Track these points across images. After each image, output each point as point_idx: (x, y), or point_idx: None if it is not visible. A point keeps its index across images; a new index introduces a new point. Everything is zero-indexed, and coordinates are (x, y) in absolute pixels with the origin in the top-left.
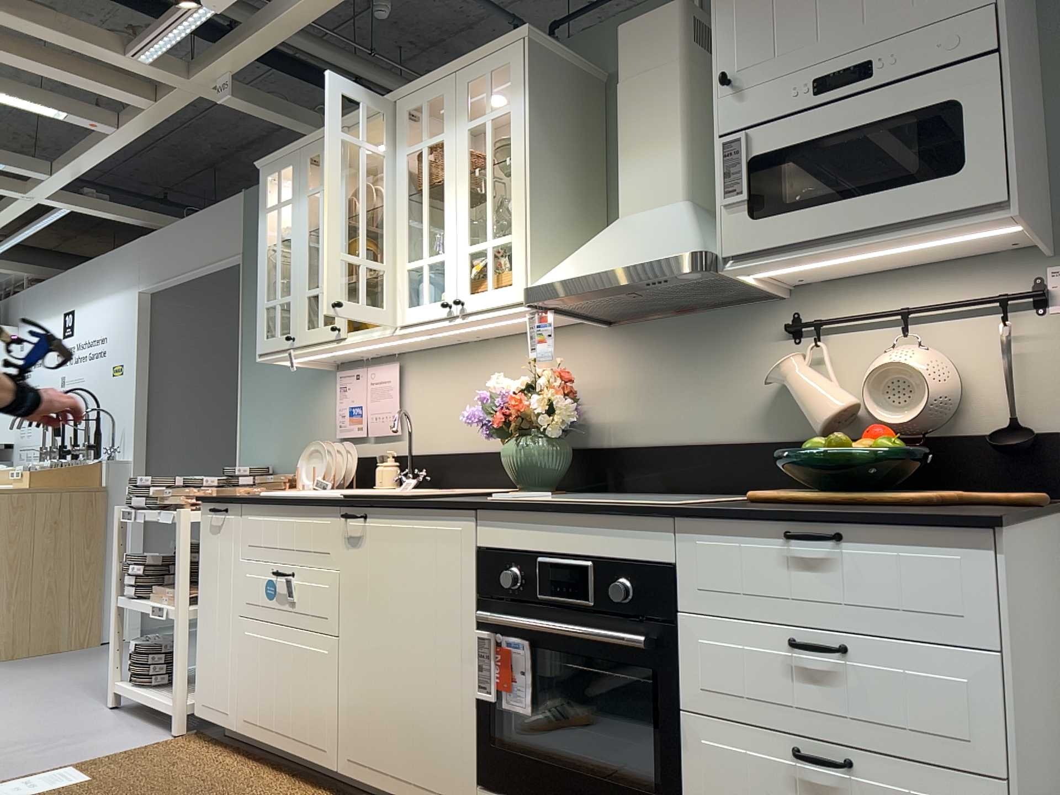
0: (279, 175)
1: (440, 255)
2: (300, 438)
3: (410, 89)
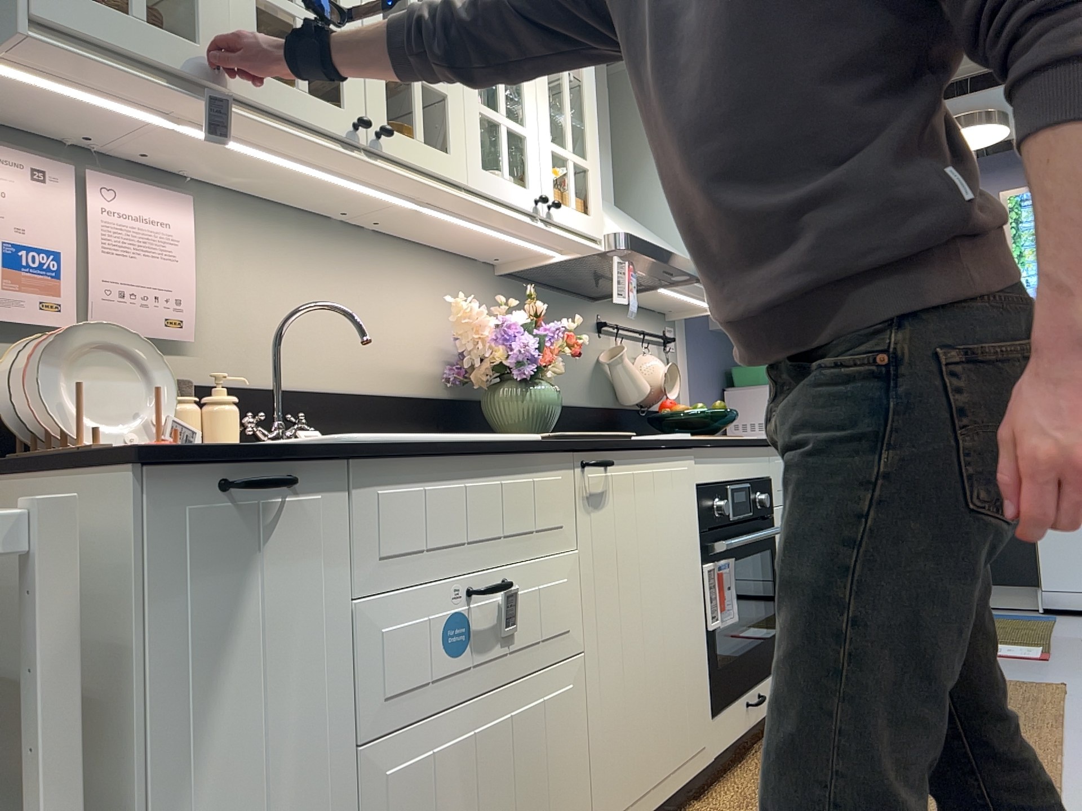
0: None
1: (523, 129)
2: None
3: None
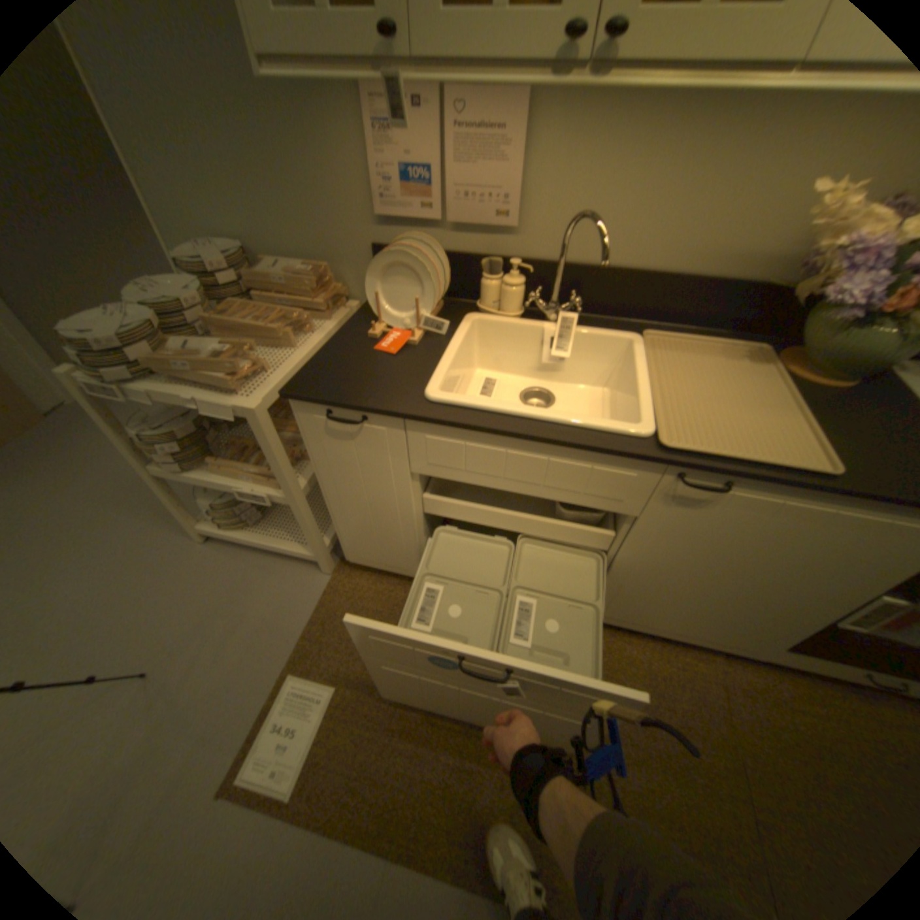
0: None
1: None
2: (285, 198)
3: None
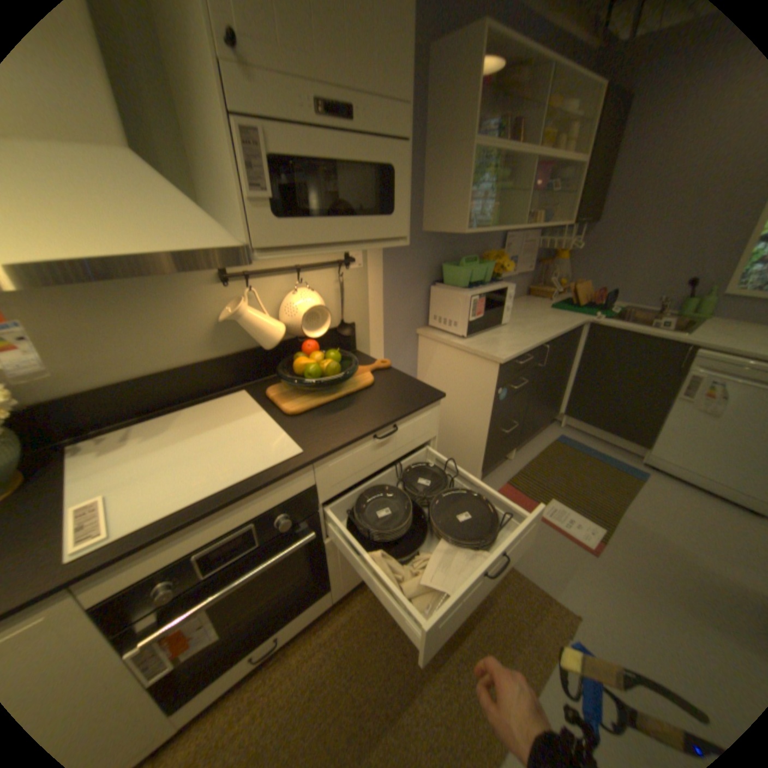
0: None
1: None
2: None
3: None
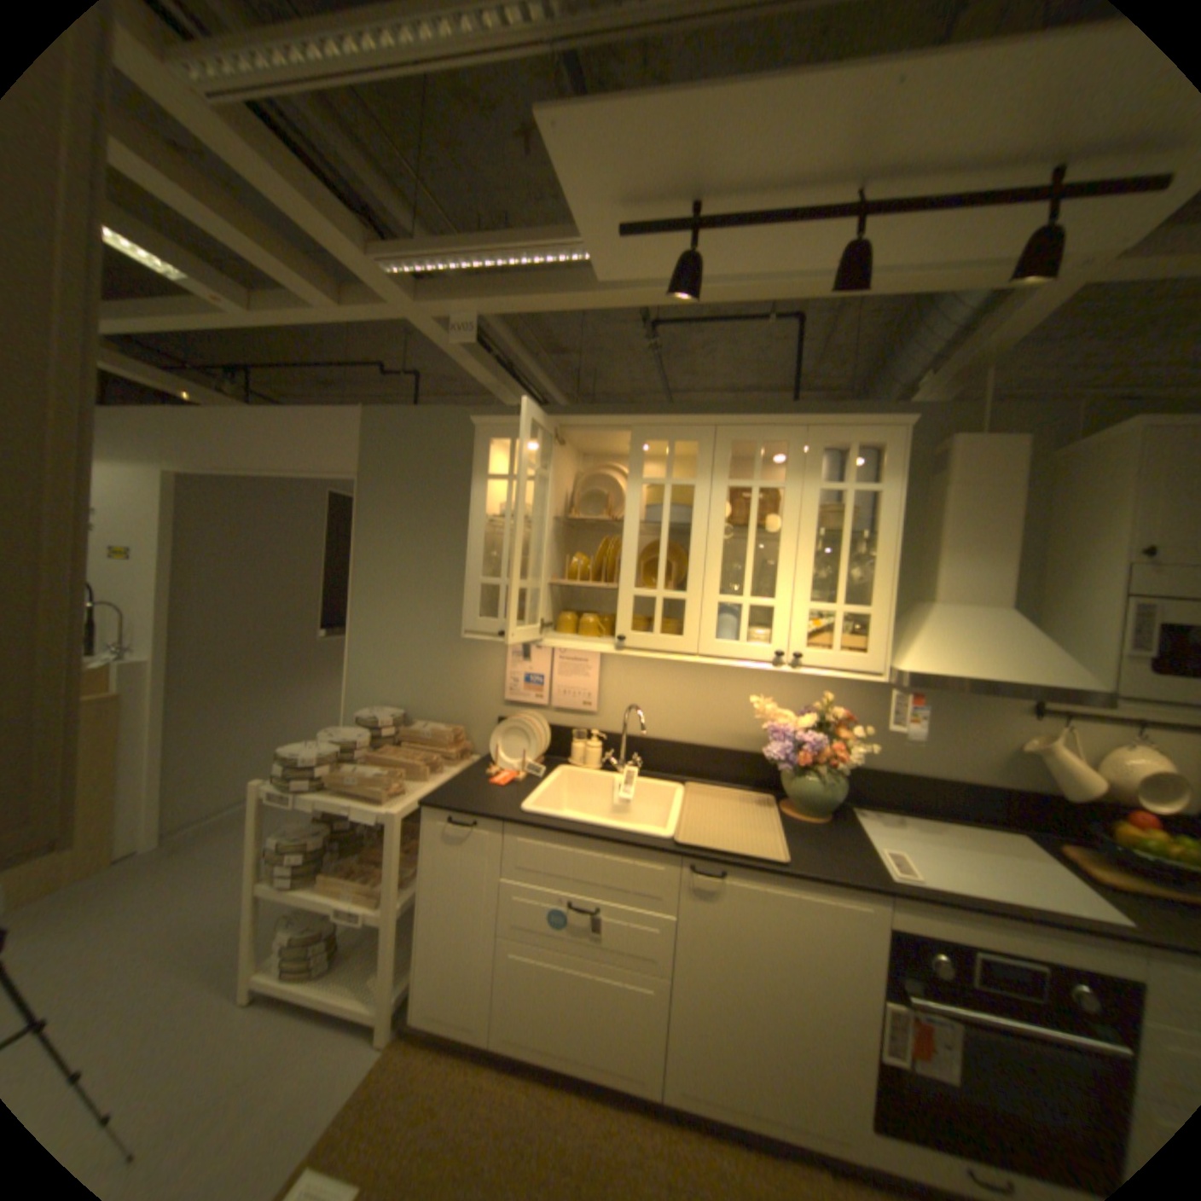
0: (511, 443)
1: (770, 602)
2: (445, 687)
3: (742, 420)
